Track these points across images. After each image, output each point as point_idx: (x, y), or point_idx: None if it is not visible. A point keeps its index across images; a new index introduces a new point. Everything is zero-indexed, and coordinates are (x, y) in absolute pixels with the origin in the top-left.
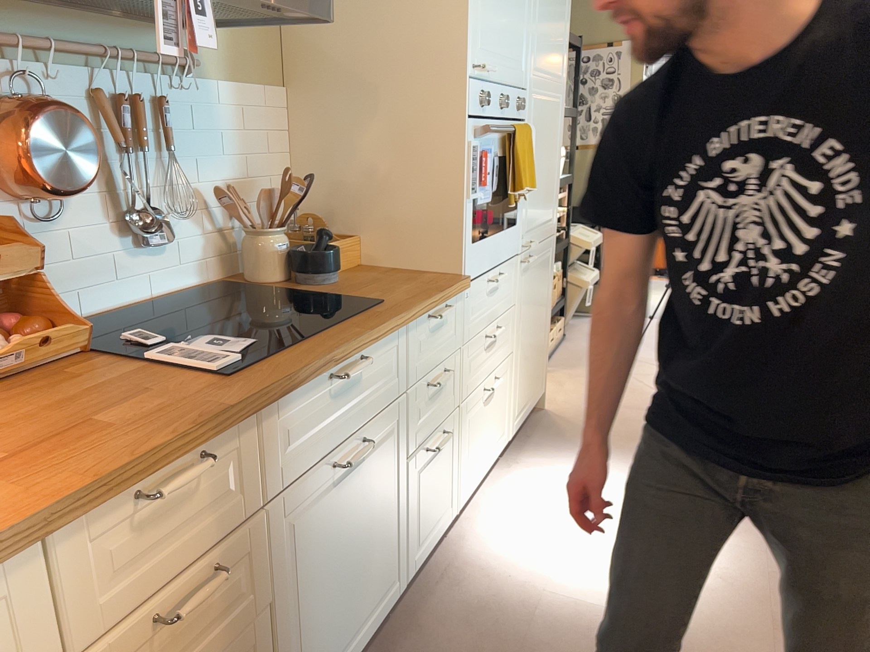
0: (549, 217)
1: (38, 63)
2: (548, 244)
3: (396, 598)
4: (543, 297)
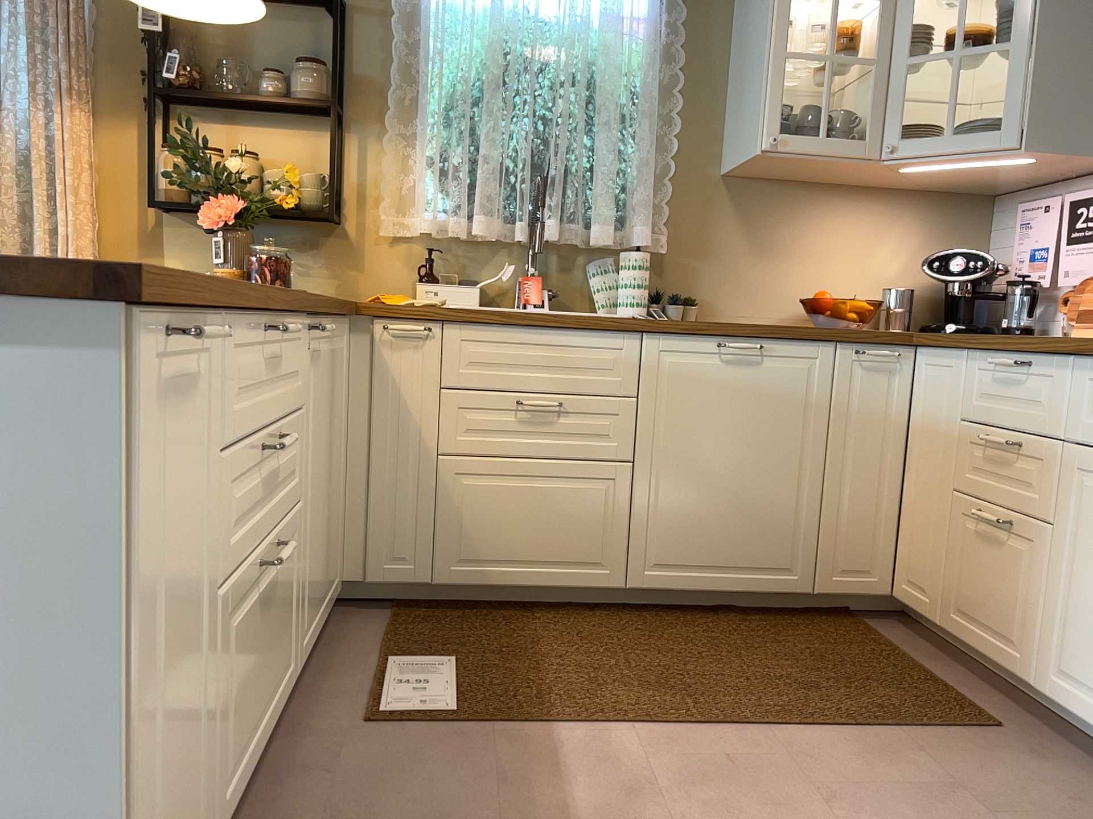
0: None
1: None
2: None
3: None
4: None
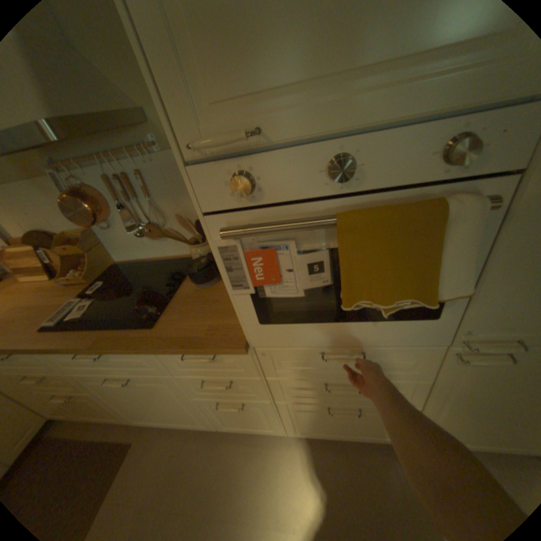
0: None
1: (77, 168)
2: None
3: (208, 430)
4: None
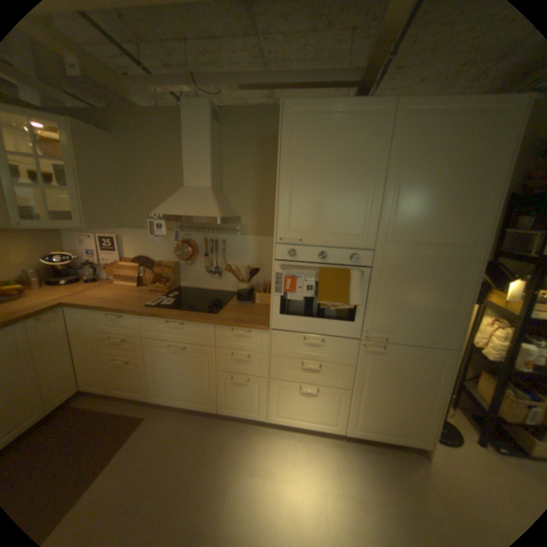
0: (438, 335)
1: (193, 232)
2: (434, 352)
3: (210, 413)
4: (422, 384)
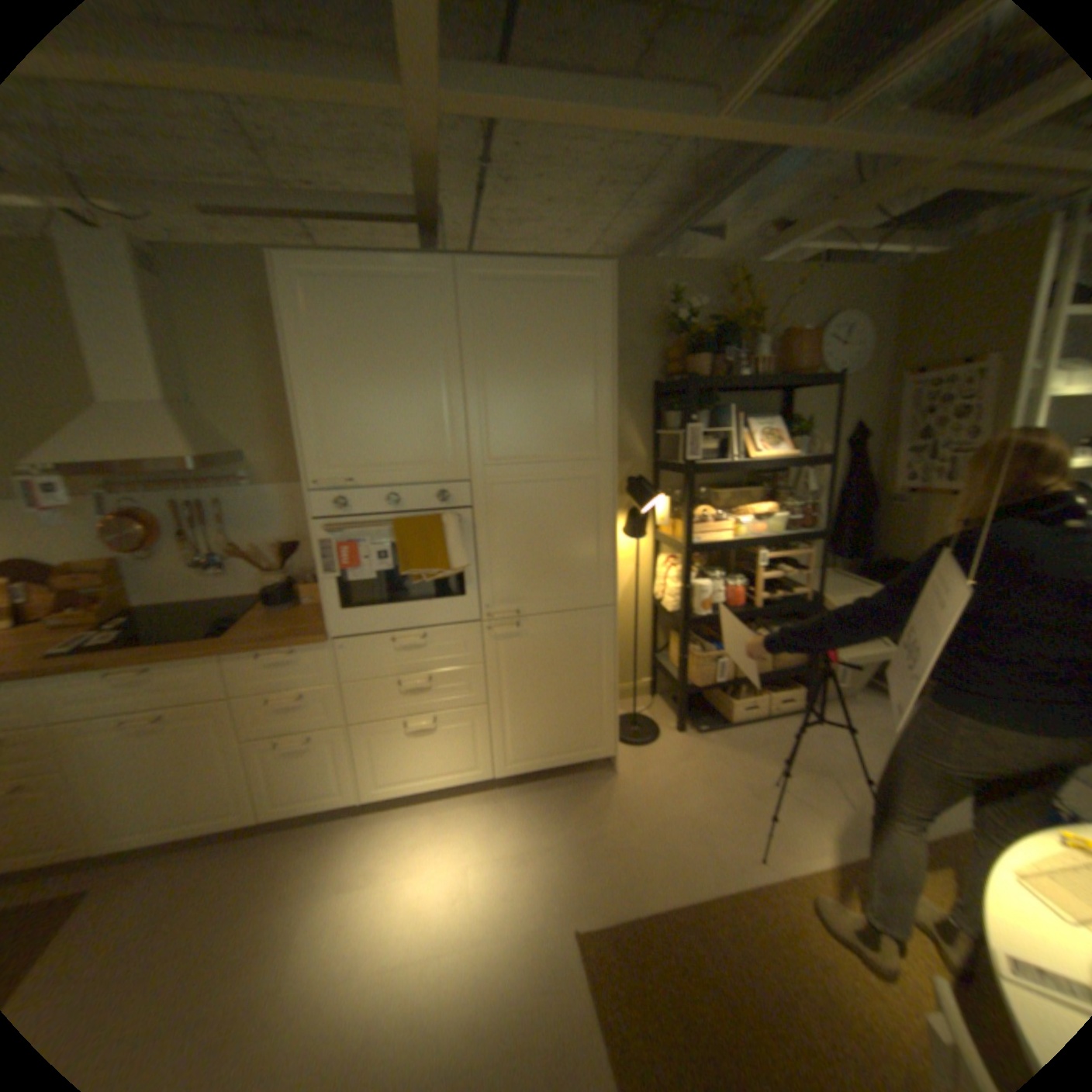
0: (583, 590)
1: (141, 493)
2: (583, 615)
3: (245, 827)
4: (579, 665)
